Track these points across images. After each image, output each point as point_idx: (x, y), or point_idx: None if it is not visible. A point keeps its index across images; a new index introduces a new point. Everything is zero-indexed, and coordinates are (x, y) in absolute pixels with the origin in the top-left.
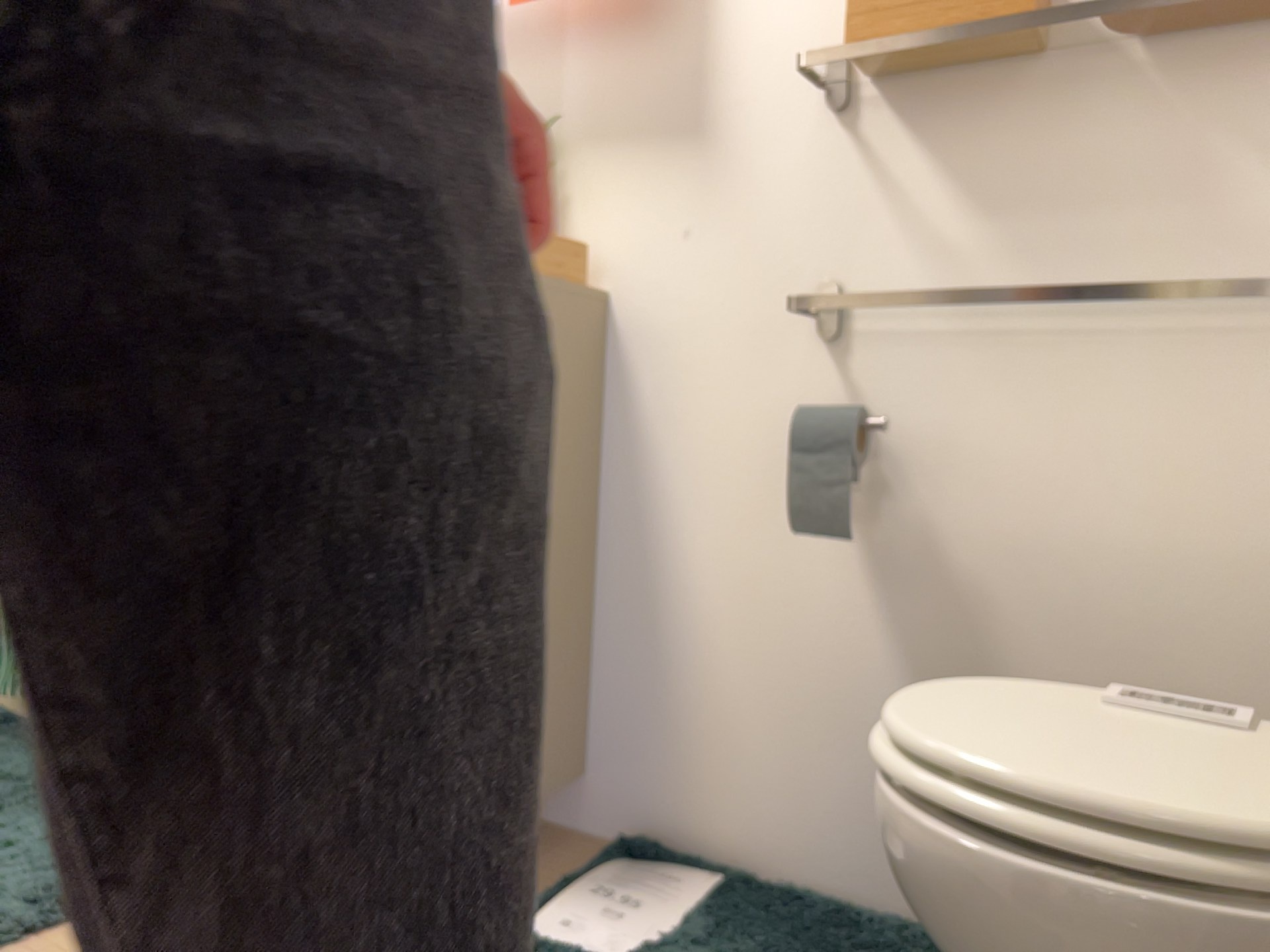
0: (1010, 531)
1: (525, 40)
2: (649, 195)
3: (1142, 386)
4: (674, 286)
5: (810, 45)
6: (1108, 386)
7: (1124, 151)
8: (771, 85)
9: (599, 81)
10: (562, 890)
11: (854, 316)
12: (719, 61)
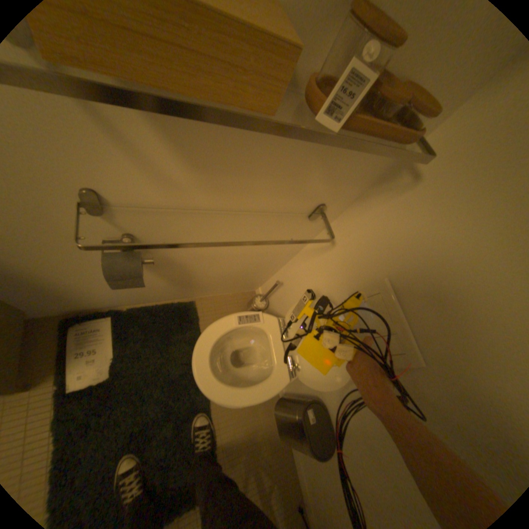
0: (200, 255)
1: None
2: None
3: (253, 227)
4: None
5: None
6: (242, 227)
7: (282, 154)
8: None
9: None
10: (66, 369)
11: (114, 203)
12: None
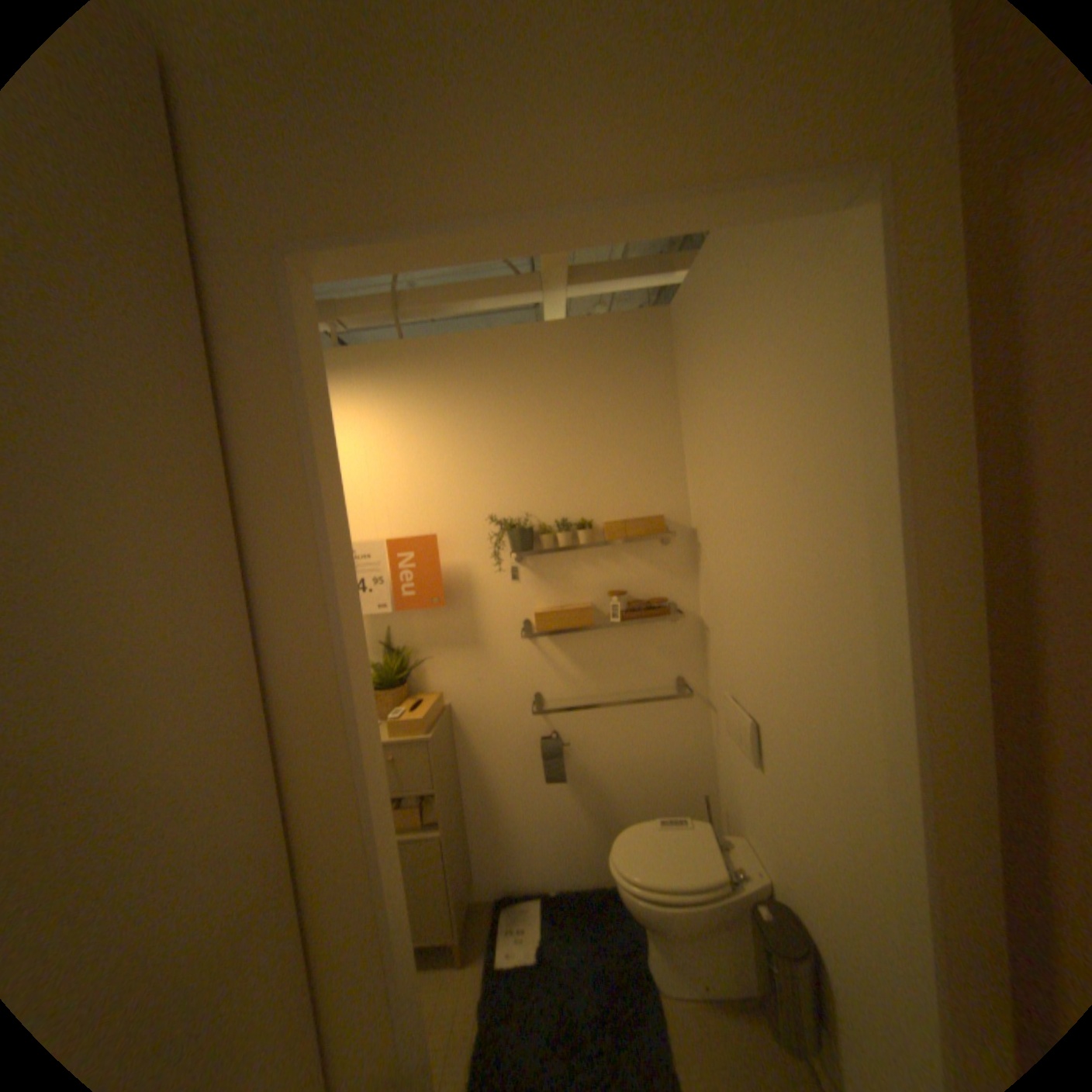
0: (609, 763)
1: (392, 608)
2: (461, 667)
3: (638, 716)
4: (478, 699)
5: (517, 615)
6: (629, 717)
7: (622, 650)
8: (505, 628)
9: (431, 625)
10: (496, 948)
11: (548, 704)
12: (483, 619)
